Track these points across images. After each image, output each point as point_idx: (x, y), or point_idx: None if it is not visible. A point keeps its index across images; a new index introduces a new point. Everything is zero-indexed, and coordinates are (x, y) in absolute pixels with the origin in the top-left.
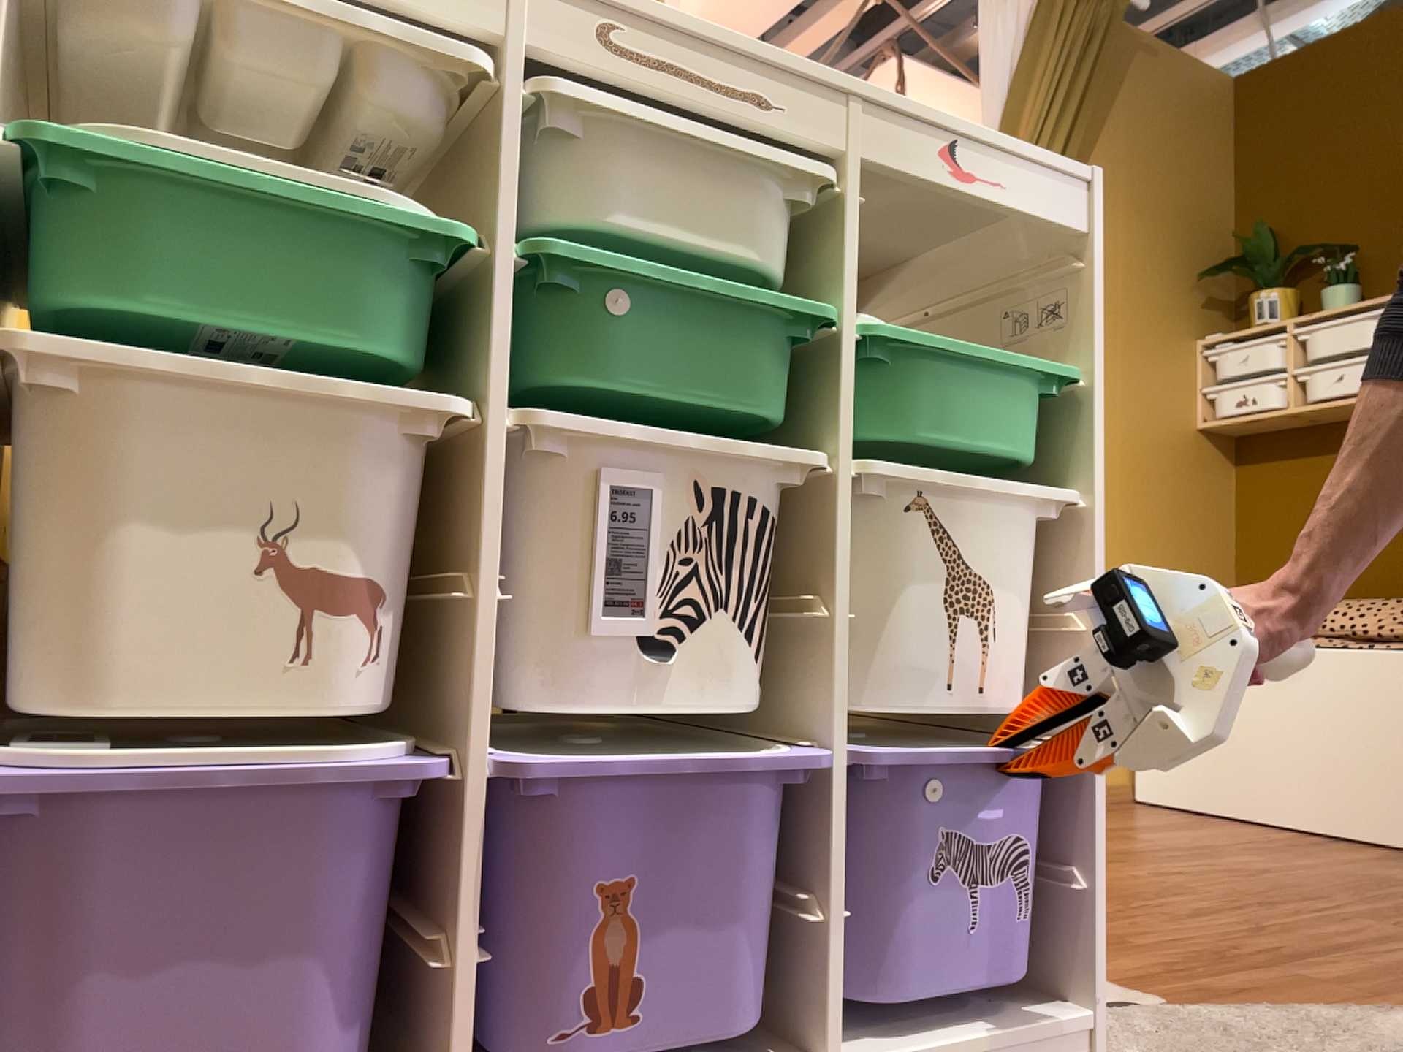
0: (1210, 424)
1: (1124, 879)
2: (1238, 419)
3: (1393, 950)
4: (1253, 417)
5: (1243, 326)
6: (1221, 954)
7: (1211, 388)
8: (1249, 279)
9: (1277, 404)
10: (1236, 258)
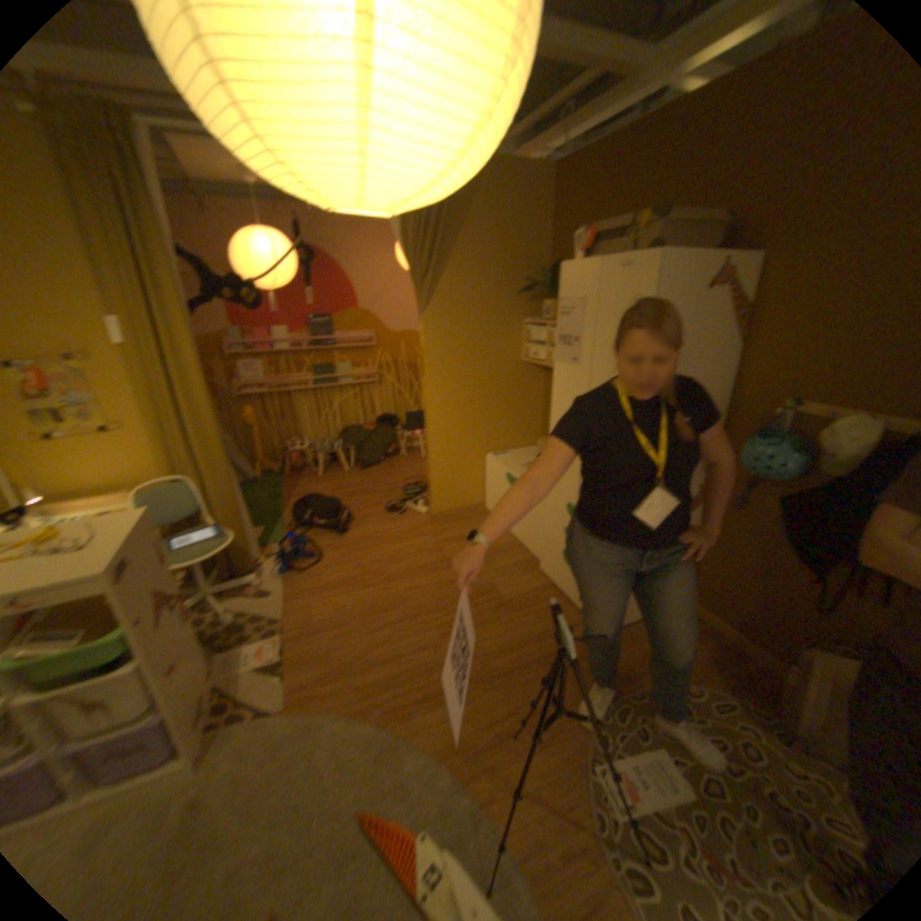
0: (528, 362)
1: (387, 601)
2: (535, 363)
3: (406, 668)
4: (539, 364)
5: (543, 315)
6: (343, 674)
7: (529, 345)
8: (546, 292)
9: (545, 361)
10: (544, 278)
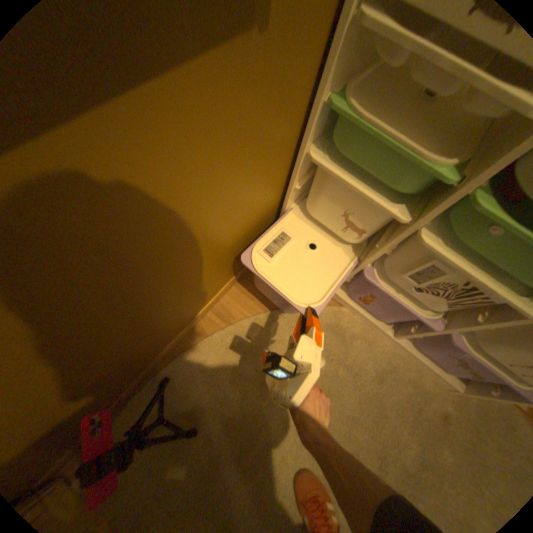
0: None
1: None
2: None
3: None
4: None
5: None
6: None
7: None
8: None
9: None
10: None
